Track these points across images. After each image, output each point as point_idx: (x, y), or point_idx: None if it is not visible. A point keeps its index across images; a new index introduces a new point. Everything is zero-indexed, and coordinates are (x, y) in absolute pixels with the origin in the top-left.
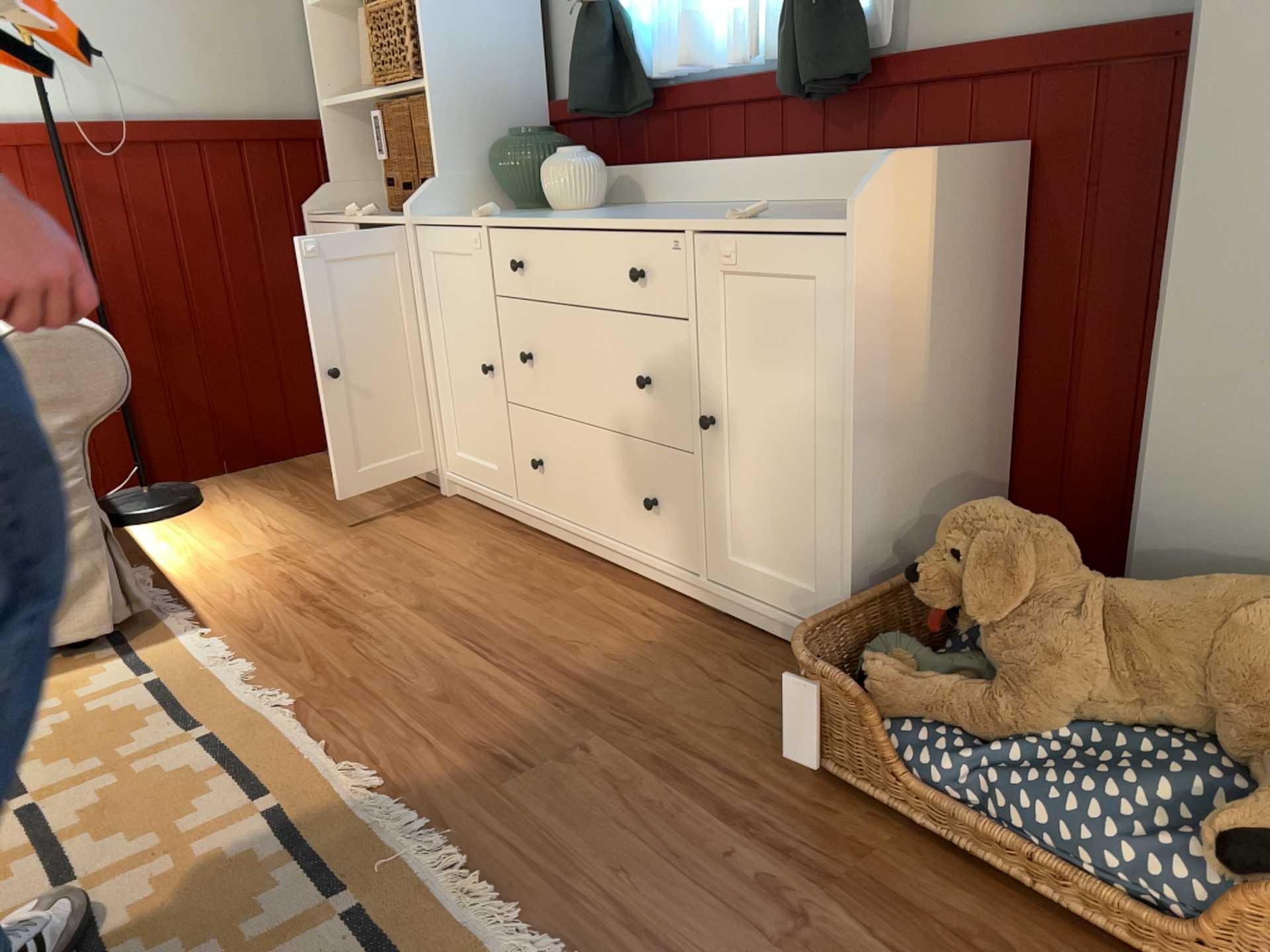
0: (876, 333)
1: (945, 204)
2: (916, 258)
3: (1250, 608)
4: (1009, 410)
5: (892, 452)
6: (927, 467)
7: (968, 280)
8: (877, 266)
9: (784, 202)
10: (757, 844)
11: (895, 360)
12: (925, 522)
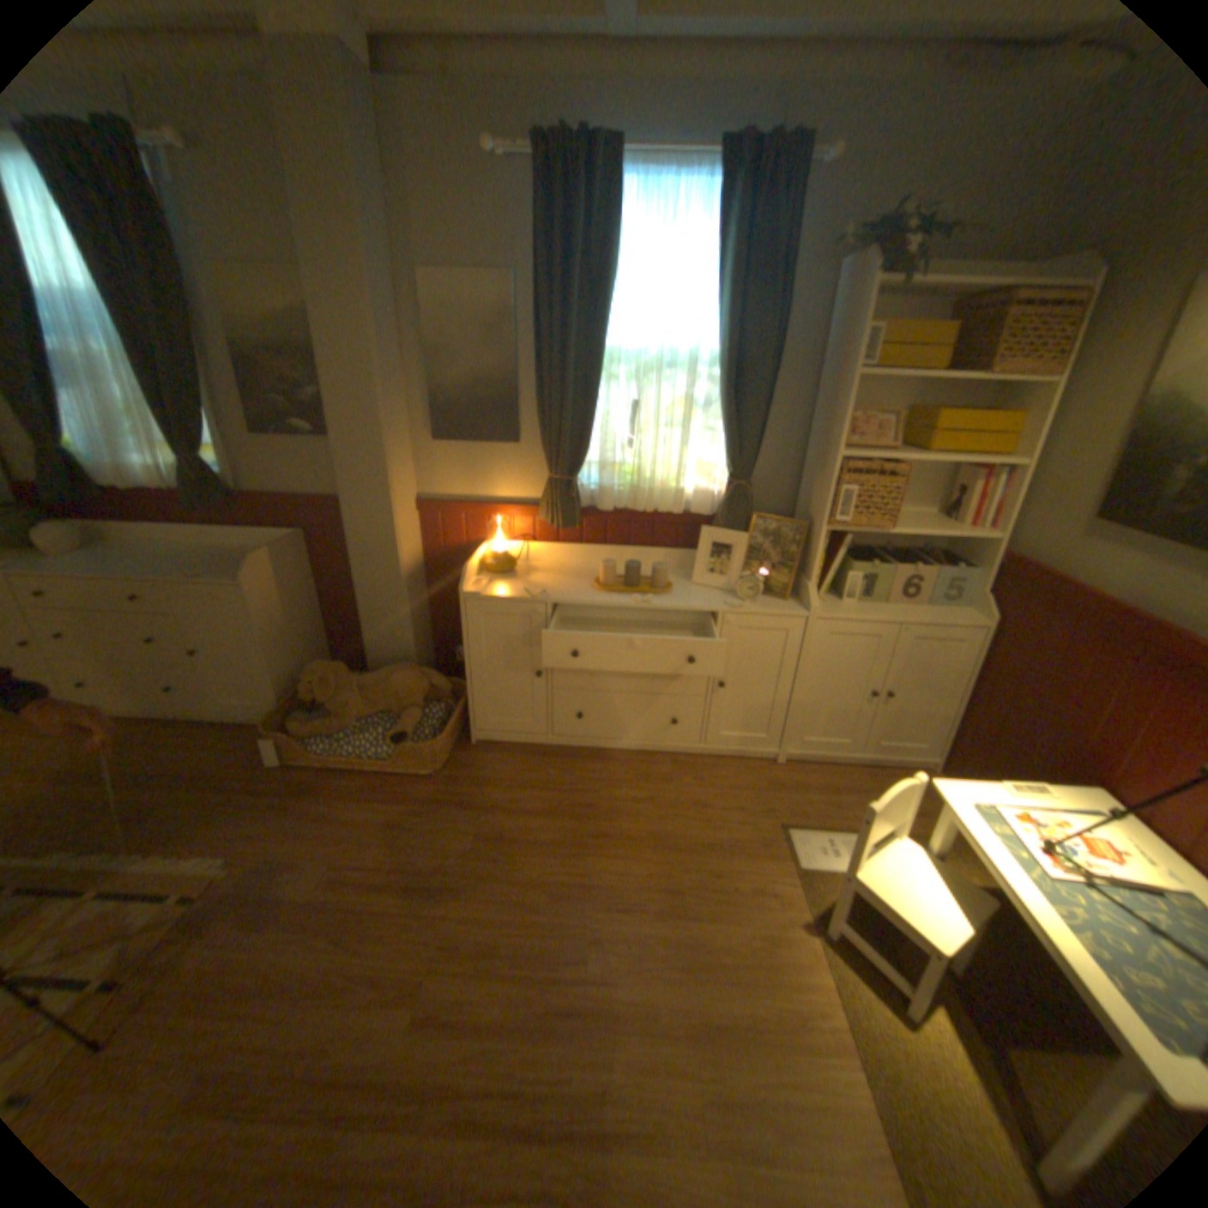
0: (260, 615)
1: (275, 555)
2: (269, 585)
3: (392, 677)
4: (320, 618)
5: (278, 651)
6: (293, 650)
7: (292, 583)
8: (254, 594)
9: (198, 546)
10: (262, 798)
11: (270, 621)
12: (298, 668)
